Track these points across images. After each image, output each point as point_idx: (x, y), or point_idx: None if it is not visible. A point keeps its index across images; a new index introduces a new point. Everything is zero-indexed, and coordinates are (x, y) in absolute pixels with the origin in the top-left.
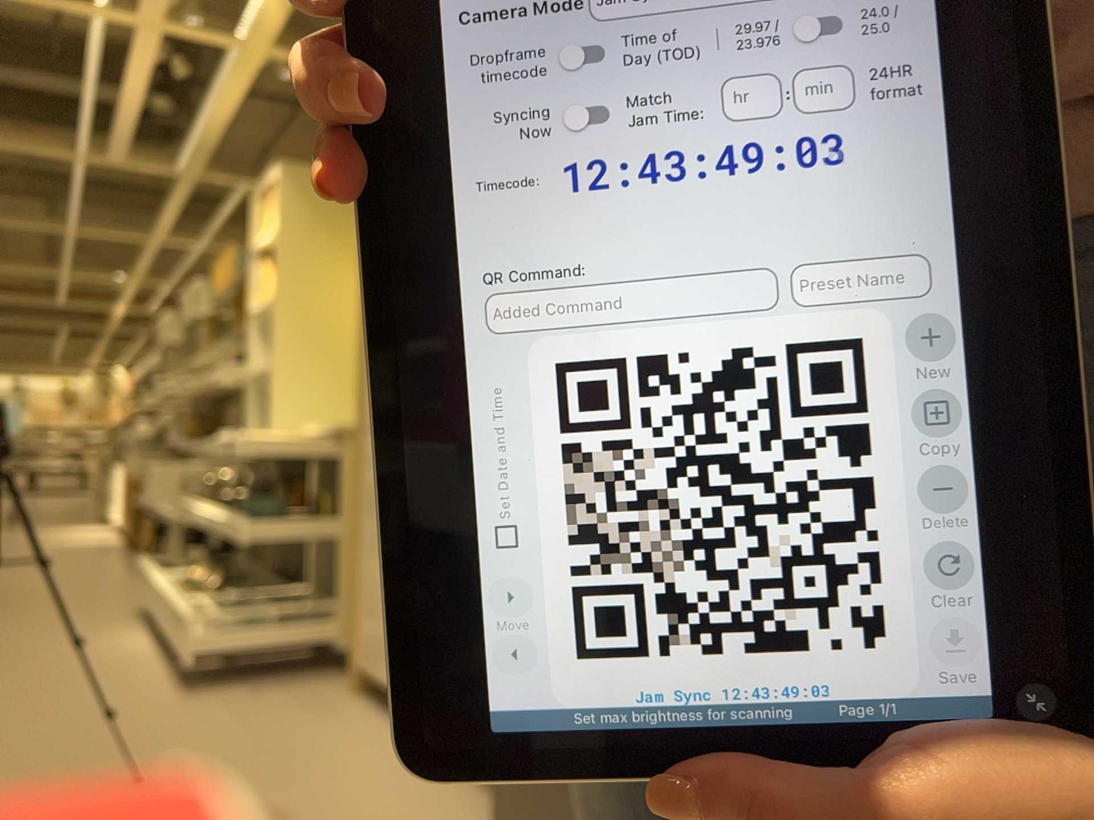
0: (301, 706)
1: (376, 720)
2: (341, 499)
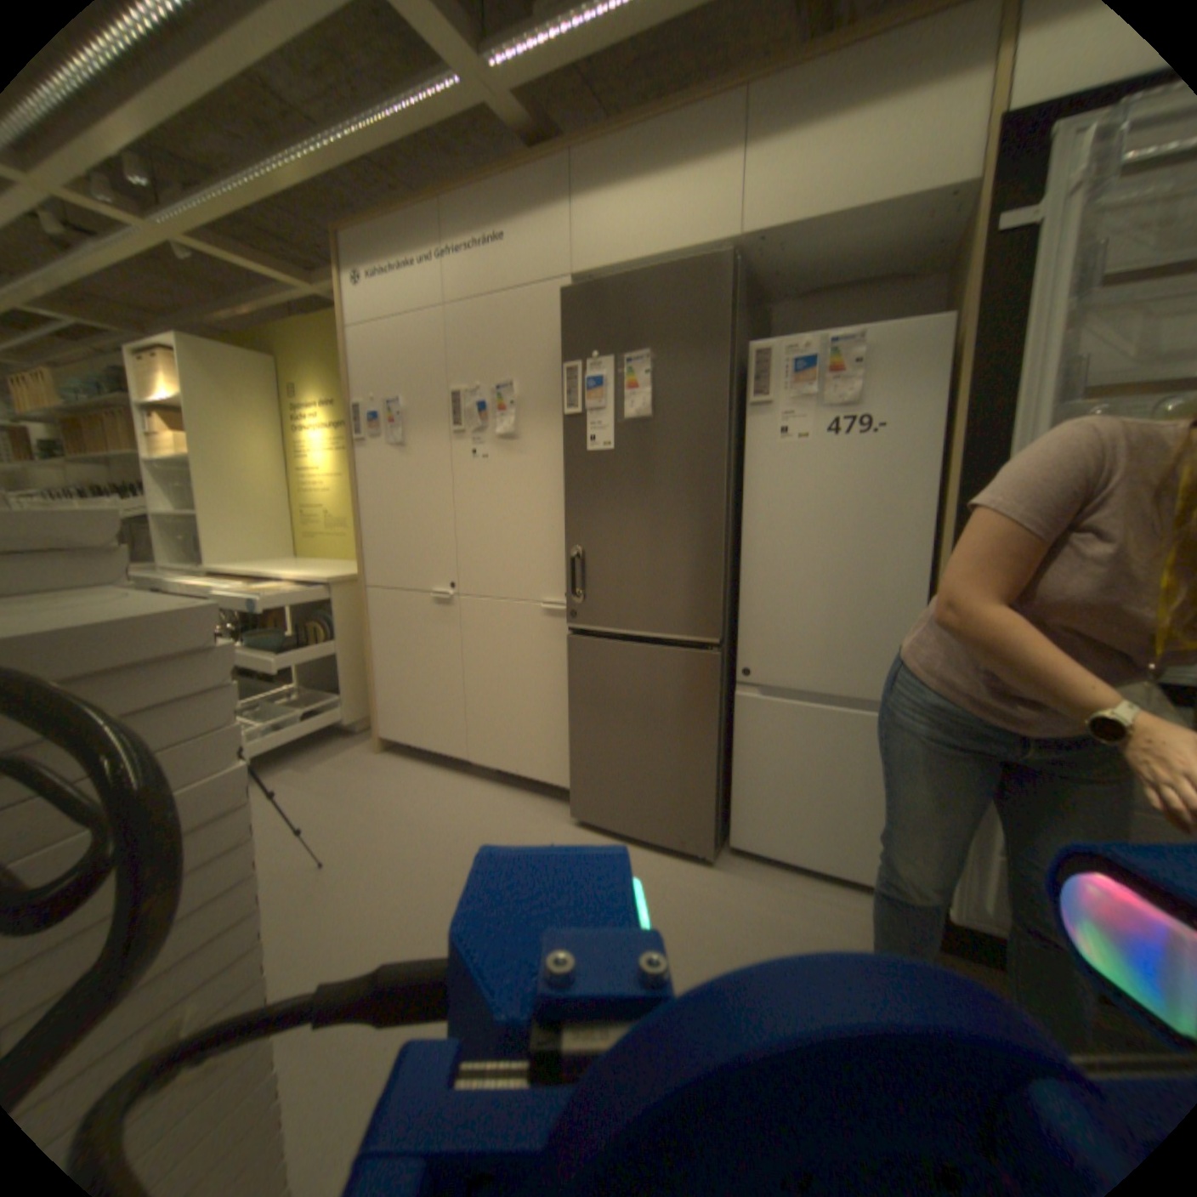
0: (351, 771)
1: (415, 767)
2: (330, 626)
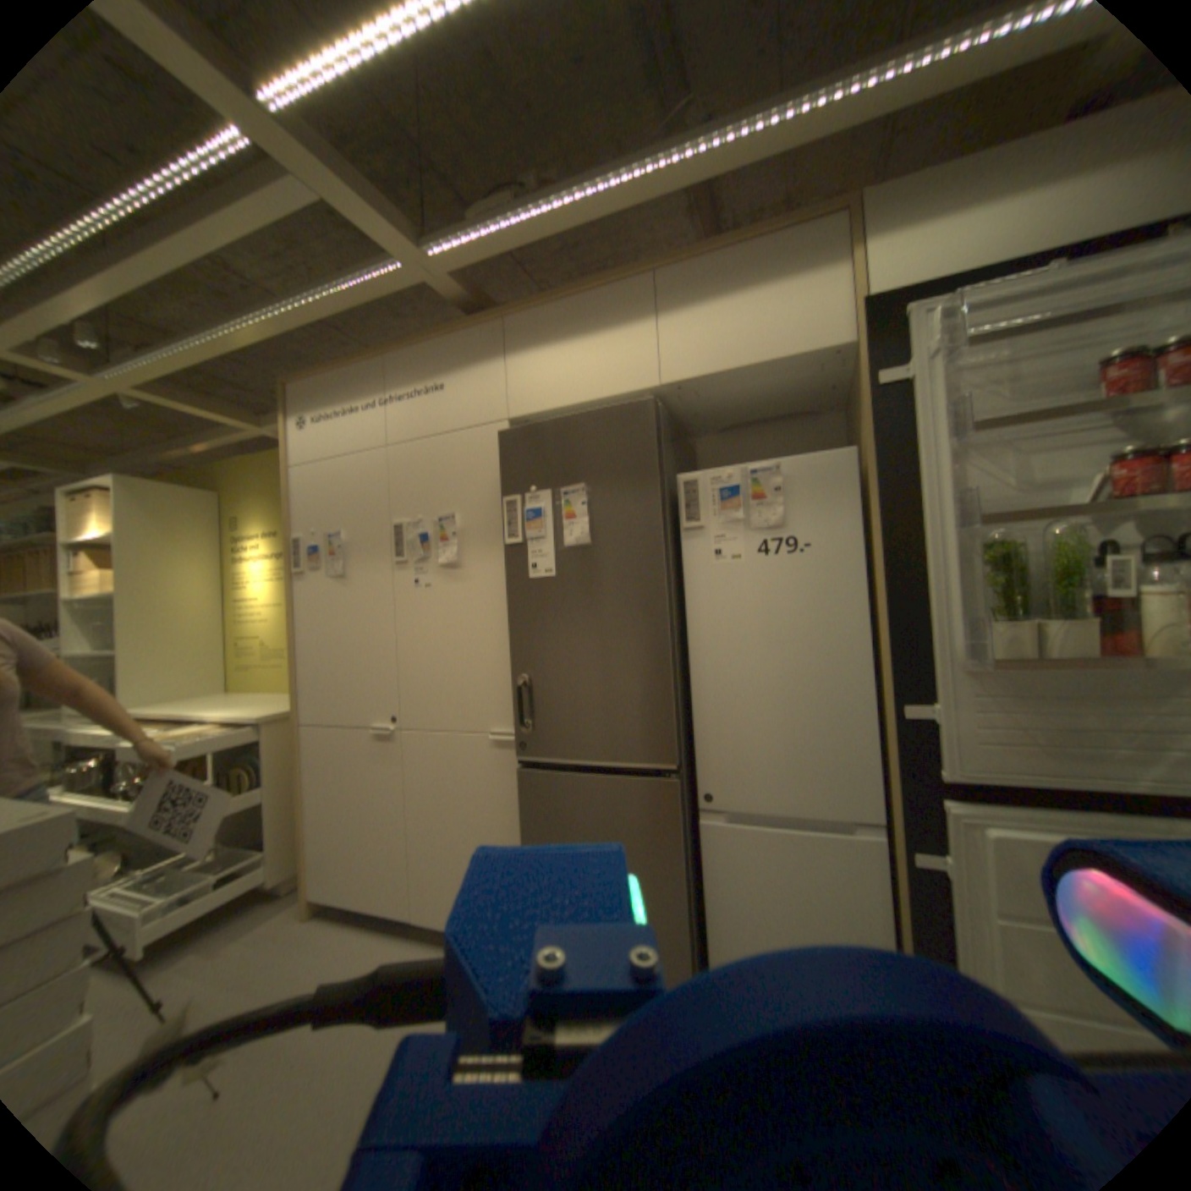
0: (270, 950)
1: (347, 936)
2: (256, 772)
